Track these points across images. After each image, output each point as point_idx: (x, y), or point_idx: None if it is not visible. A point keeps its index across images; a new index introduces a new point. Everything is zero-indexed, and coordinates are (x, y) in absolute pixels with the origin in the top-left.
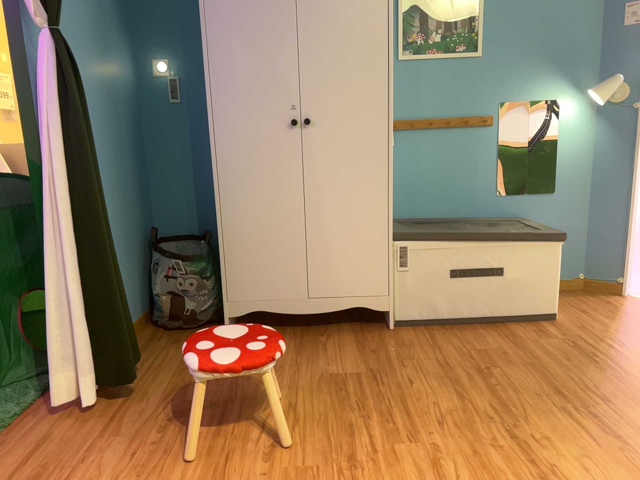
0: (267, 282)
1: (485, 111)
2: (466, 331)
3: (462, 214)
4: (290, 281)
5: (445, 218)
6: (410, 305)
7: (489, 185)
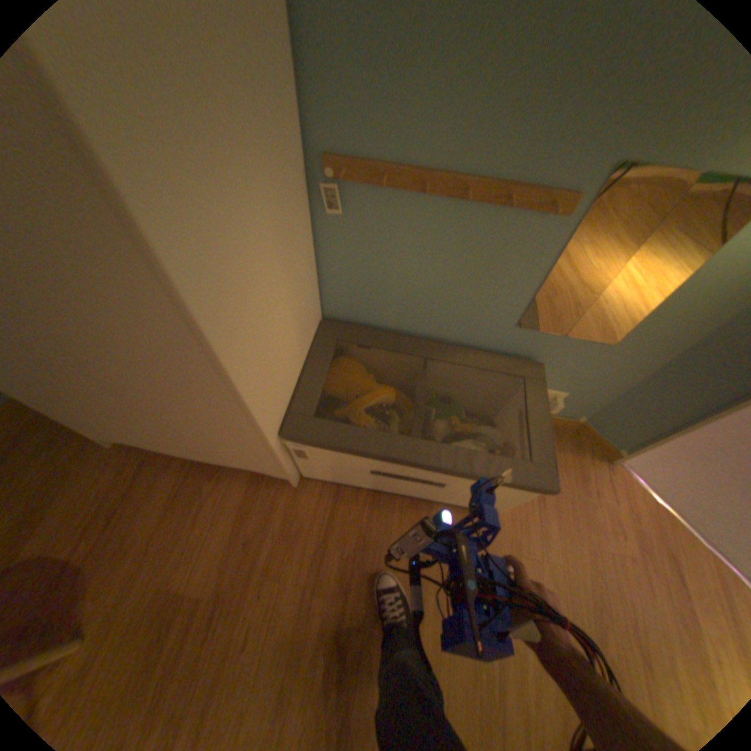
0: (121, 433)
1: (573, 173)
2: (382, 512)
3: (453, 336)
4: (150, 439)
5: (421, 342)
6: (323, 471)
7: (511, 311)
